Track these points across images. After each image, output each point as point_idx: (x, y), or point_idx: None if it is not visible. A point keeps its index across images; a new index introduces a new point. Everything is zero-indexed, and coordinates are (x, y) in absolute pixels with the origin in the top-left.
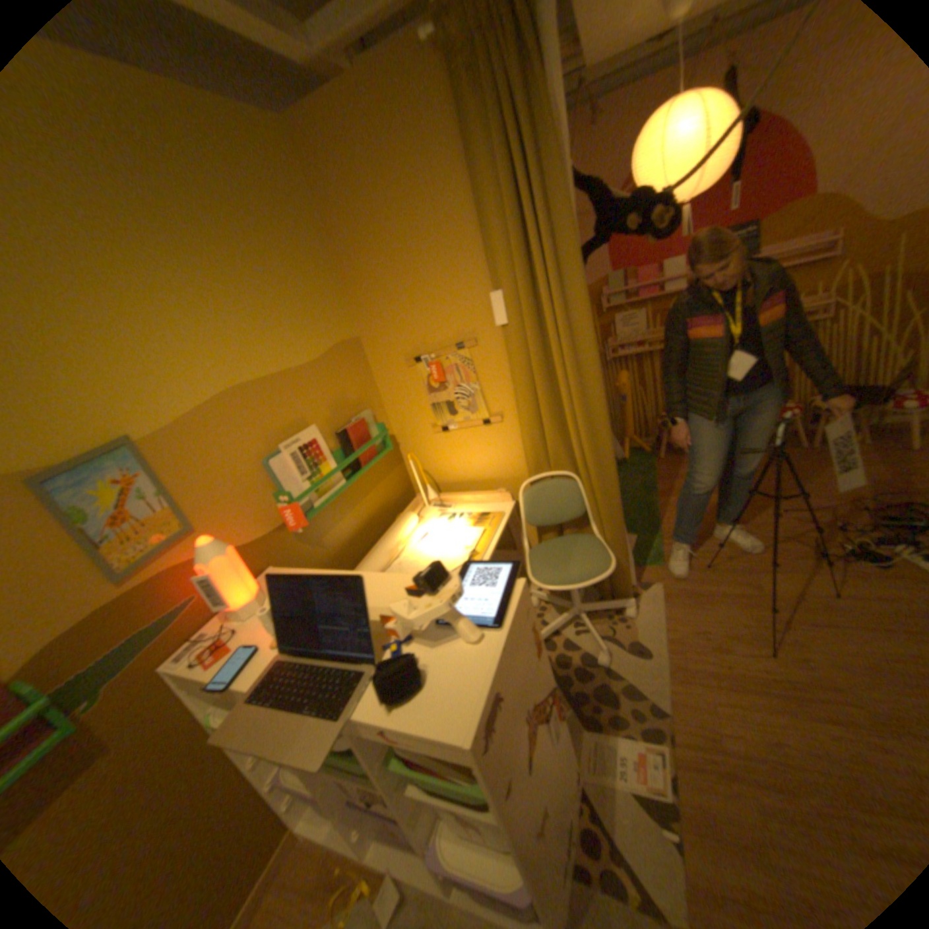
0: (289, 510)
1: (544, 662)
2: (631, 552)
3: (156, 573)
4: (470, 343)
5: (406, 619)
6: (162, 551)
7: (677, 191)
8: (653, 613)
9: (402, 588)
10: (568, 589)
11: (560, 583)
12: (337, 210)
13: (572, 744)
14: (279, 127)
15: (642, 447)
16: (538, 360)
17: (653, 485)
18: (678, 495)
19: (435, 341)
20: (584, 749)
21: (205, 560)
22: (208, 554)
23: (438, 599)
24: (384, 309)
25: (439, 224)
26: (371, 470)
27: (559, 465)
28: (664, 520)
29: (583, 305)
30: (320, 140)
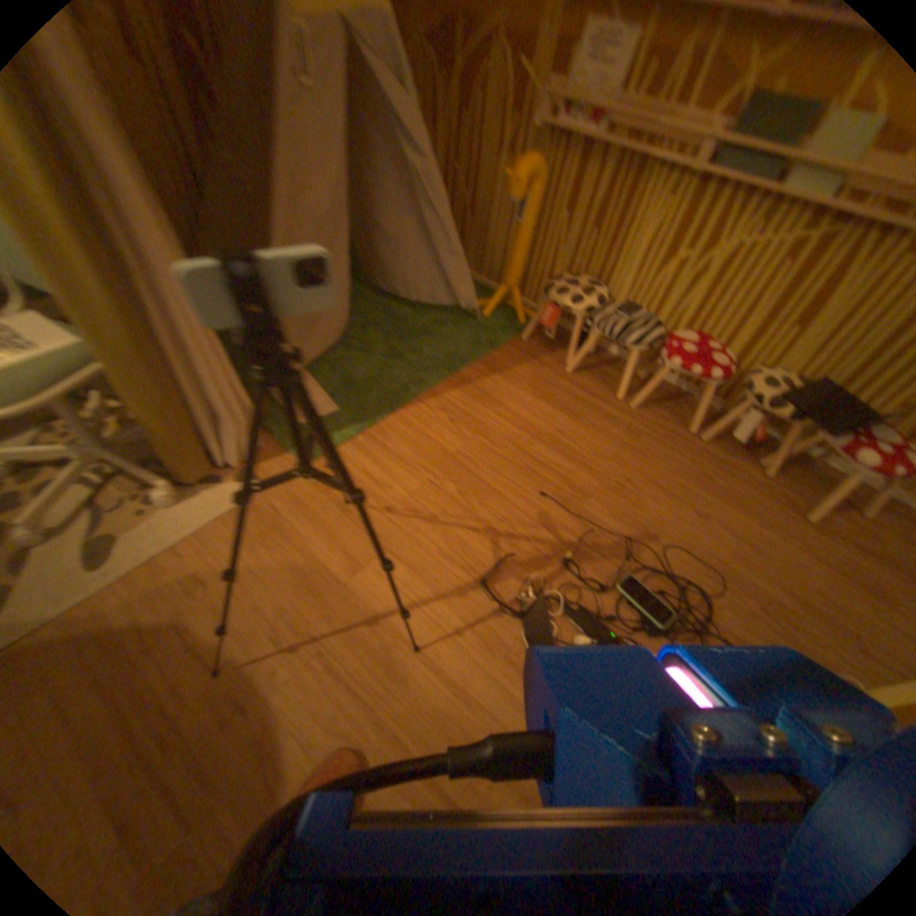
0: None
1: None
2: (238, 417)
3: None
4: None
5: None
6: None
7: None
8: (191, 512)
9: None
10: None
11: None
12: None
13: None
14: None
15: (521, 311)
16: None
17: (458, 360)
18: (465, 391)
19: None
20: None
21: None
22: None
23: None
24: None
25: None
26: None
27: None
28: (400, 410)
29: None
30: None
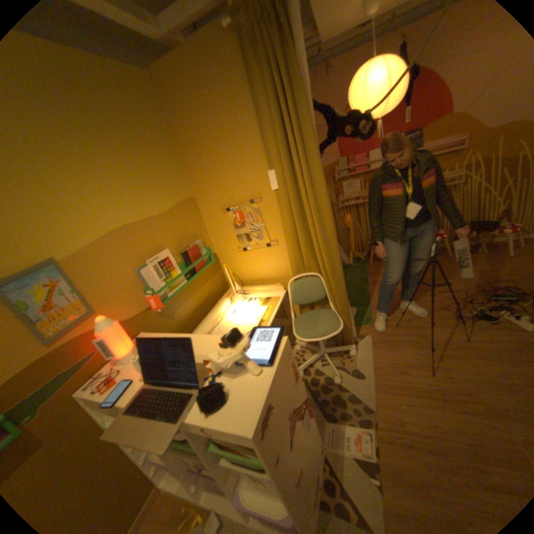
0: (152, 299)
1: (300, 384)
2: (353, 318)
3: (71, 338)
4: (258, 200)
5: (219, 362)
6: (75, 325)
7: (374, 112)
8: (365, 353)
9: (217, 343)
10: (316, 341)
11: (311, 337)
12: (179, 124)
13: (318, 430)
14: (144, 76)
15: (360, 257)
16: (296, 209)
17: (365, 279)
18: (380, 284)
19: (237, 199)
20: (326, 433)
21: (101, 329)
22: (103, 326)
23: (238, 349)
24: (208, 181)
25: (238, 132)
26: (202, 274)
27: (310, 269)
28: (372, 299)
29: (321, 178)
30: (168, 83)
